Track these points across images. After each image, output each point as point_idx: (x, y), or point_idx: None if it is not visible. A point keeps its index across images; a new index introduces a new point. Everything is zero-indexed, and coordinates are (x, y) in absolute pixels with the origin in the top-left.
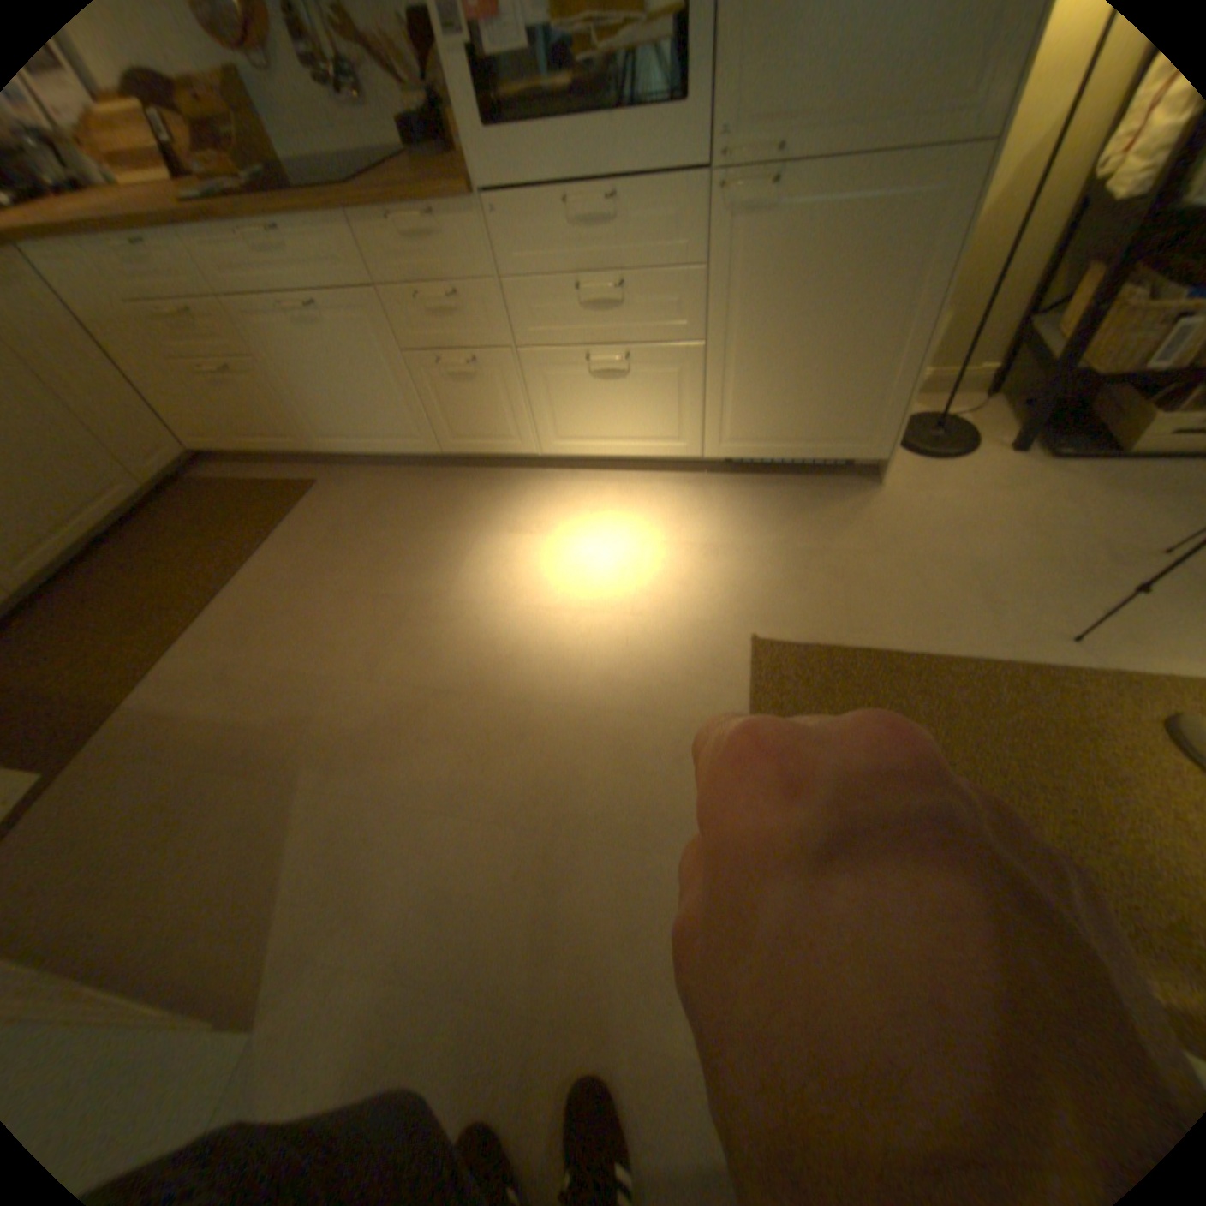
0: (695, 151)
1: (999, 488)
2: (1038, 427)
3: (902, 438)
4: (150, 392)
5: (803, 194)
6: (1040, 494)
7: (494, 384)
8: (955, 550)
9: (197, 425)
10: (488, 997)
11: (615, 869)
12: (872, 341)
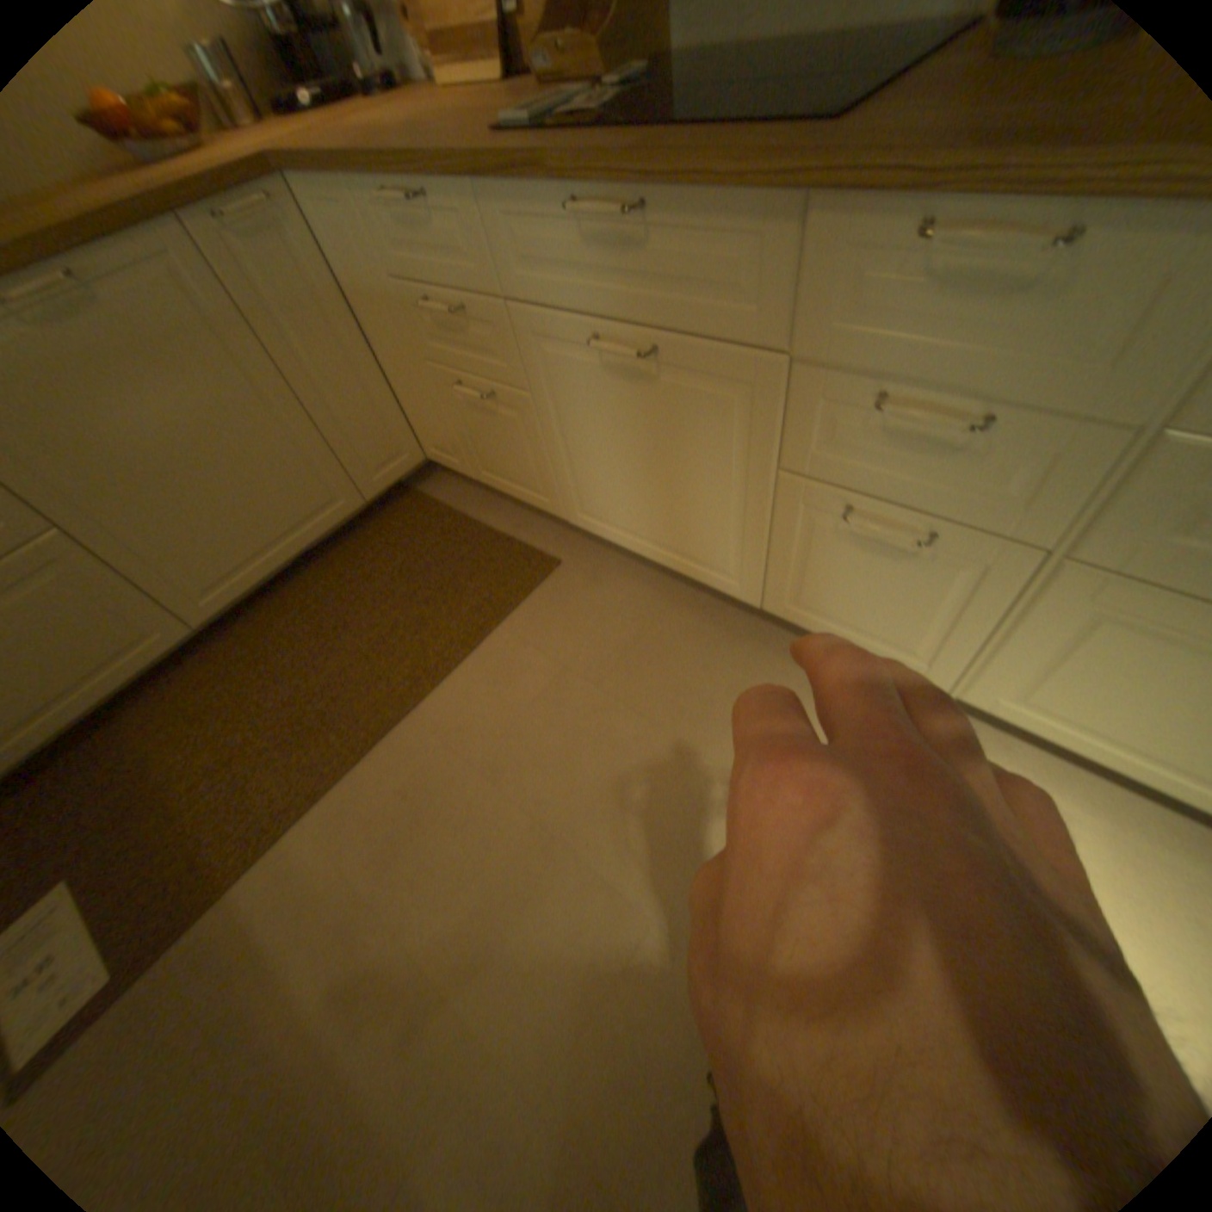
0: None
1: None
2: None
3: None
4: (403, 389)
5: None
6: None
7: (947, 587)
8: None
9: (445, 441)
10: None
11: None
12: None
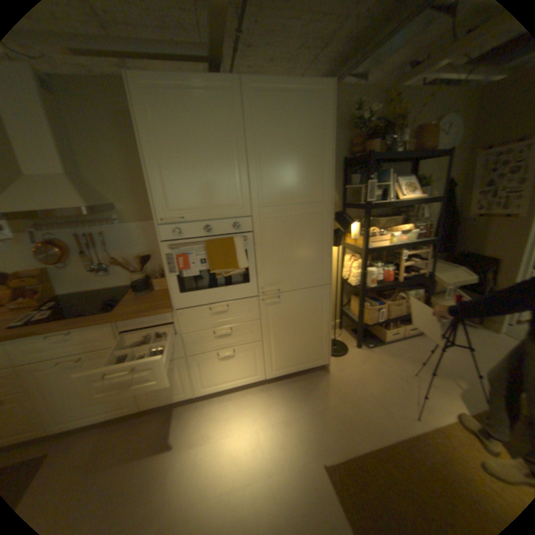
0: (254, 293)
1: (363, 365)
2: (361, 341)
3: (331, 357)
4: None
5: (287, 300)
6: (374, 364)
7: (175, 373)
8: (366, 395)
9: None
10: None
11: None
12: (314, 332)
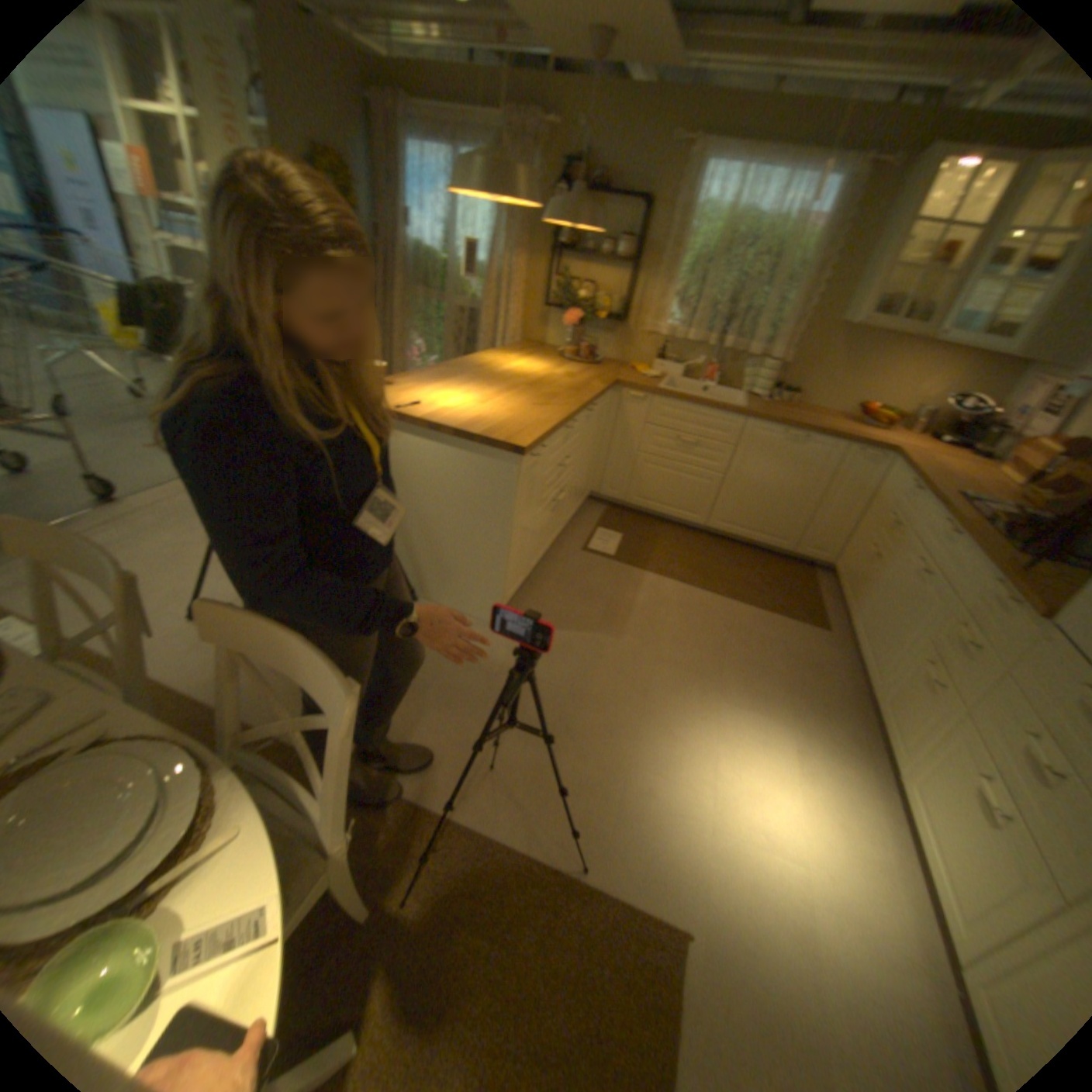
0: None
1: None
2: None
3: None
4: (857, 535)
5: None
6: None
7: (934, 714)
8: None
9: (848, 563)
10: (483, 701)
11: (522, 767)
12: None
